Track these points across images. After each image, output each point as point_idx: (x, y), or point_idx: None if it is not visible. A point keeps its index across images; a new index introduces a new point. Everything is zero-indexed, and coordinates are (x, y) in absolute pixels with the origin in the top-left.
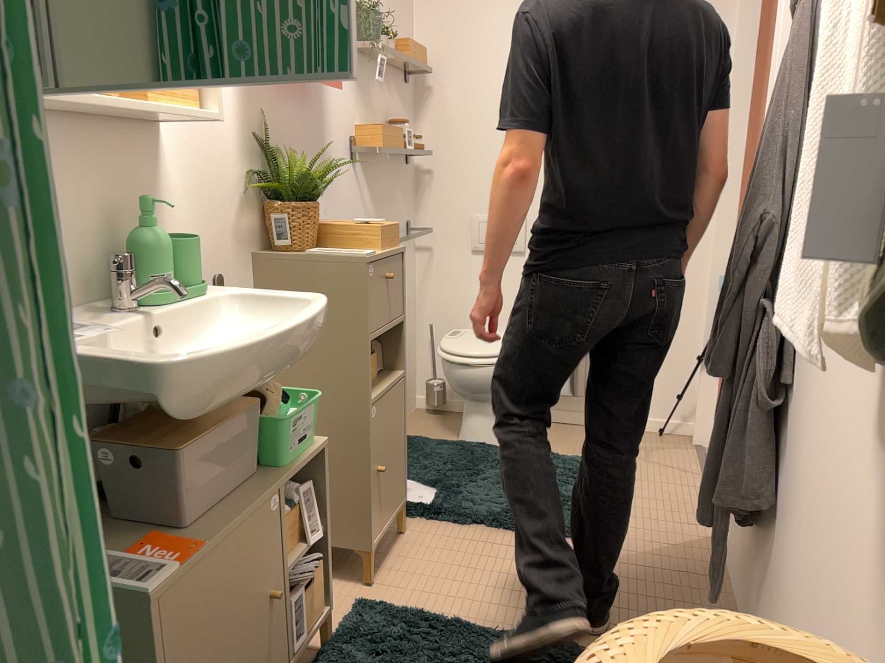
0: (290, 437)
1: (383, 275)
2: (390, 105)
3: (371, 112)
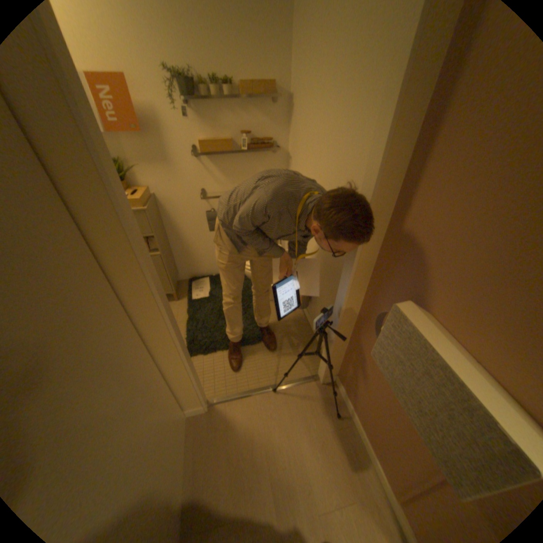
0: None
1: None
2: (243, 115)
3: (213, 124)
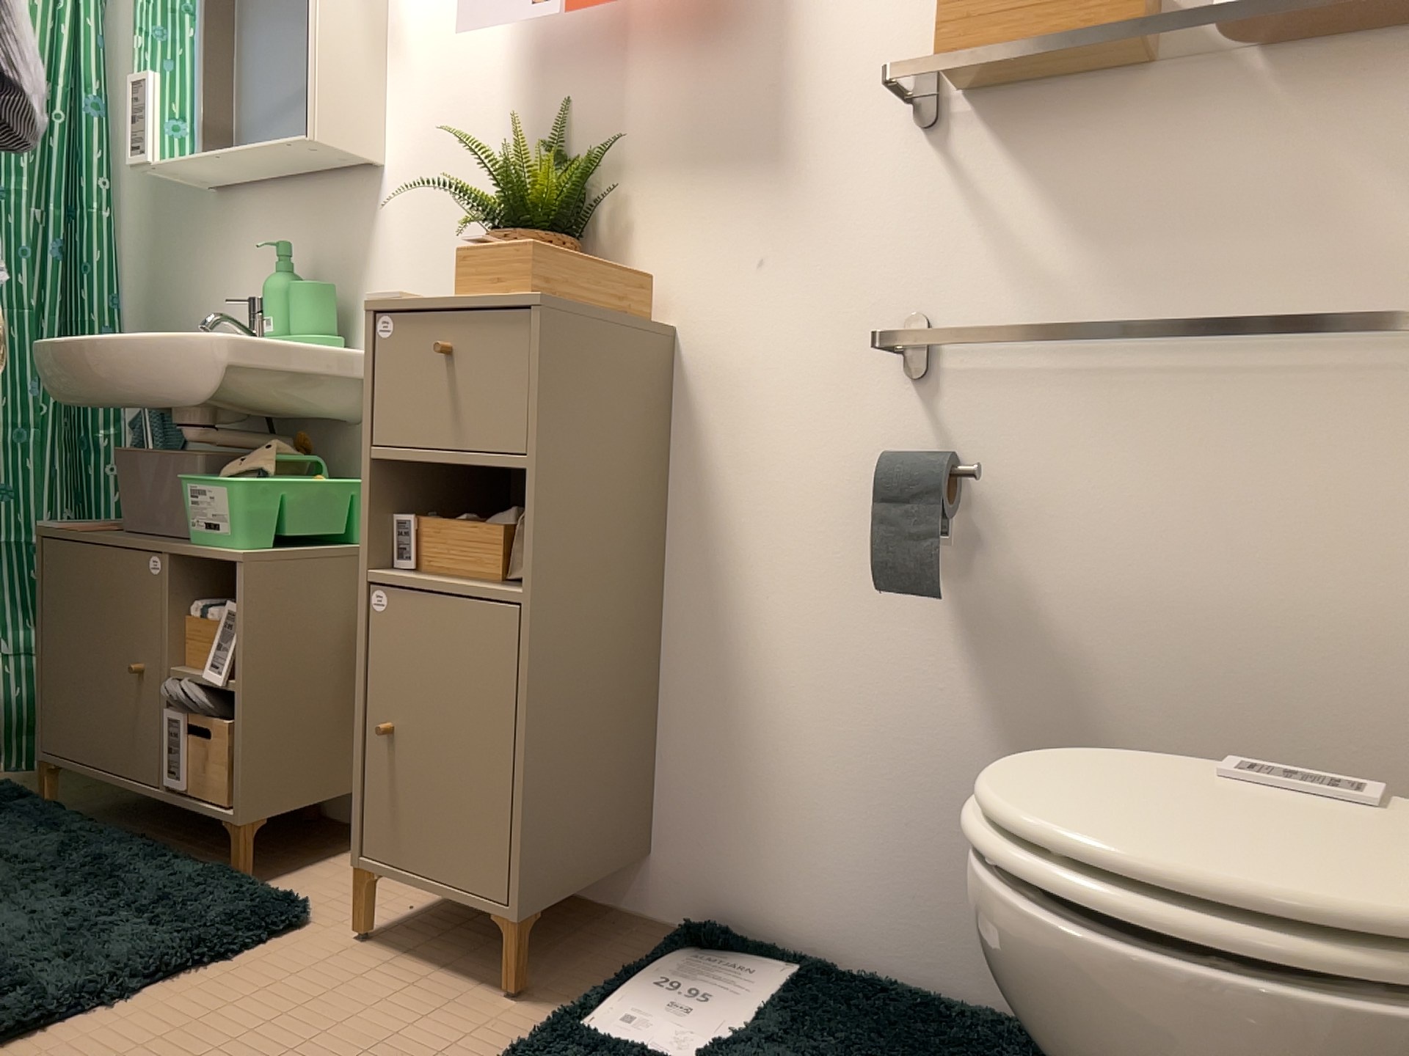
0: (188, 513)
1: (424, 341)
2: None
3: None
